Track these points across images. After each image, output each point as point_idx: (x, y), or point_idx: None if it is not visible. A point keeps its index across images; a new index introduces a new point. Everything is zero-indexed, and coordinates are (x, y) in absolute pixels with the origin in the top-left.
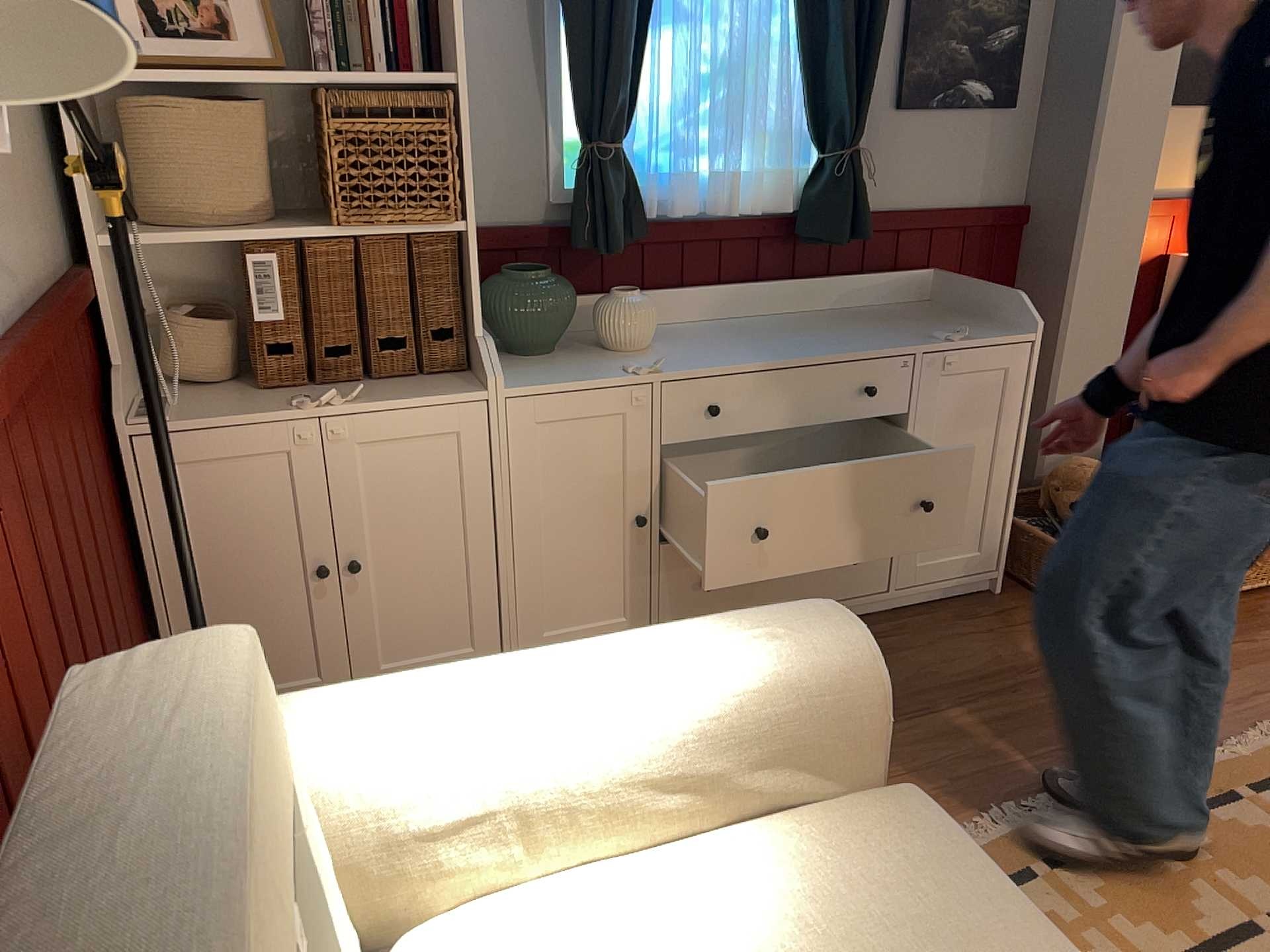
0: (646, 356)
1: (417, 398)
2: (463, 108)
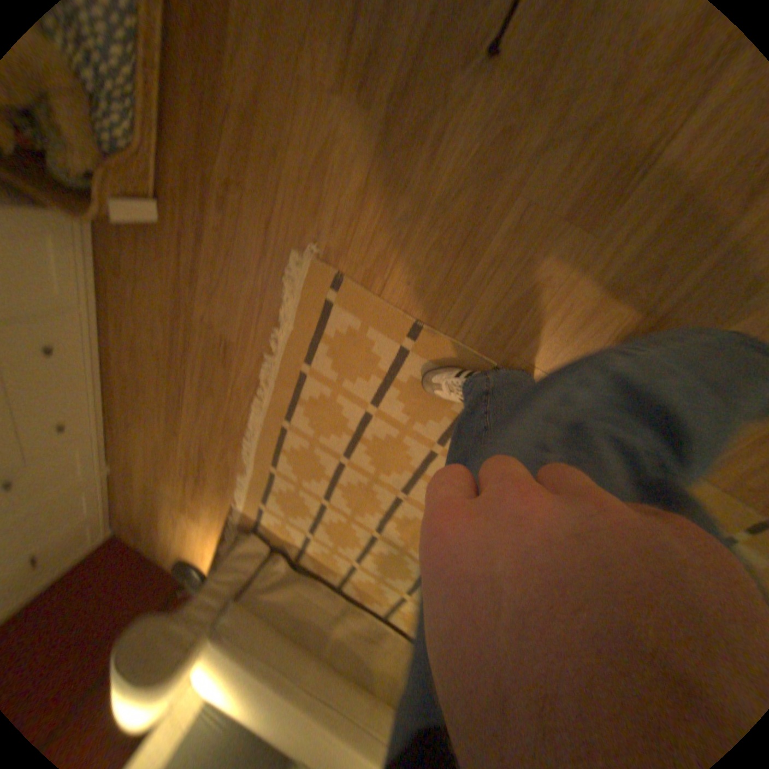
0: None
1: None
2: None
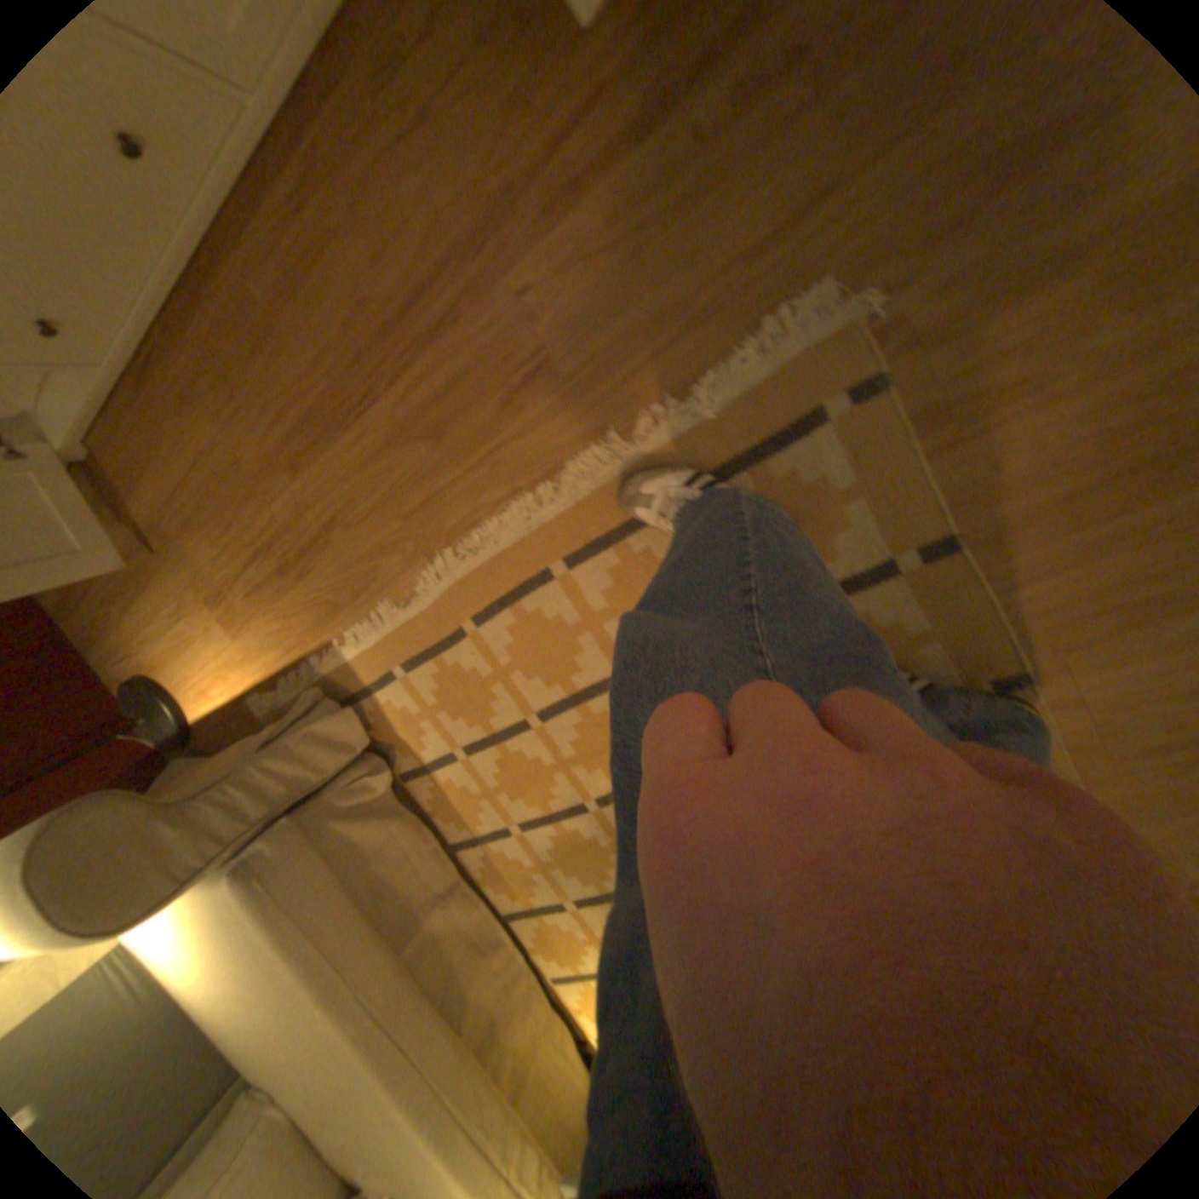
0: None
1: None
2: None
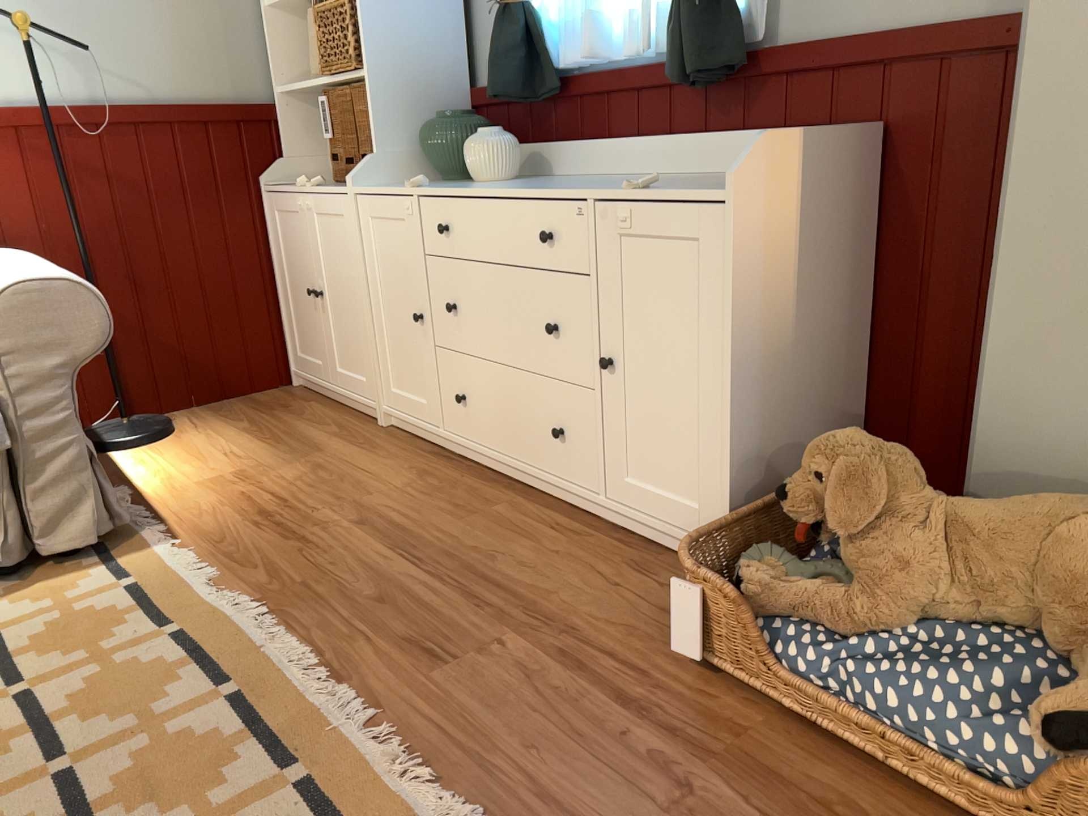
0: (469, 184)
1: (335, 190)
2: None
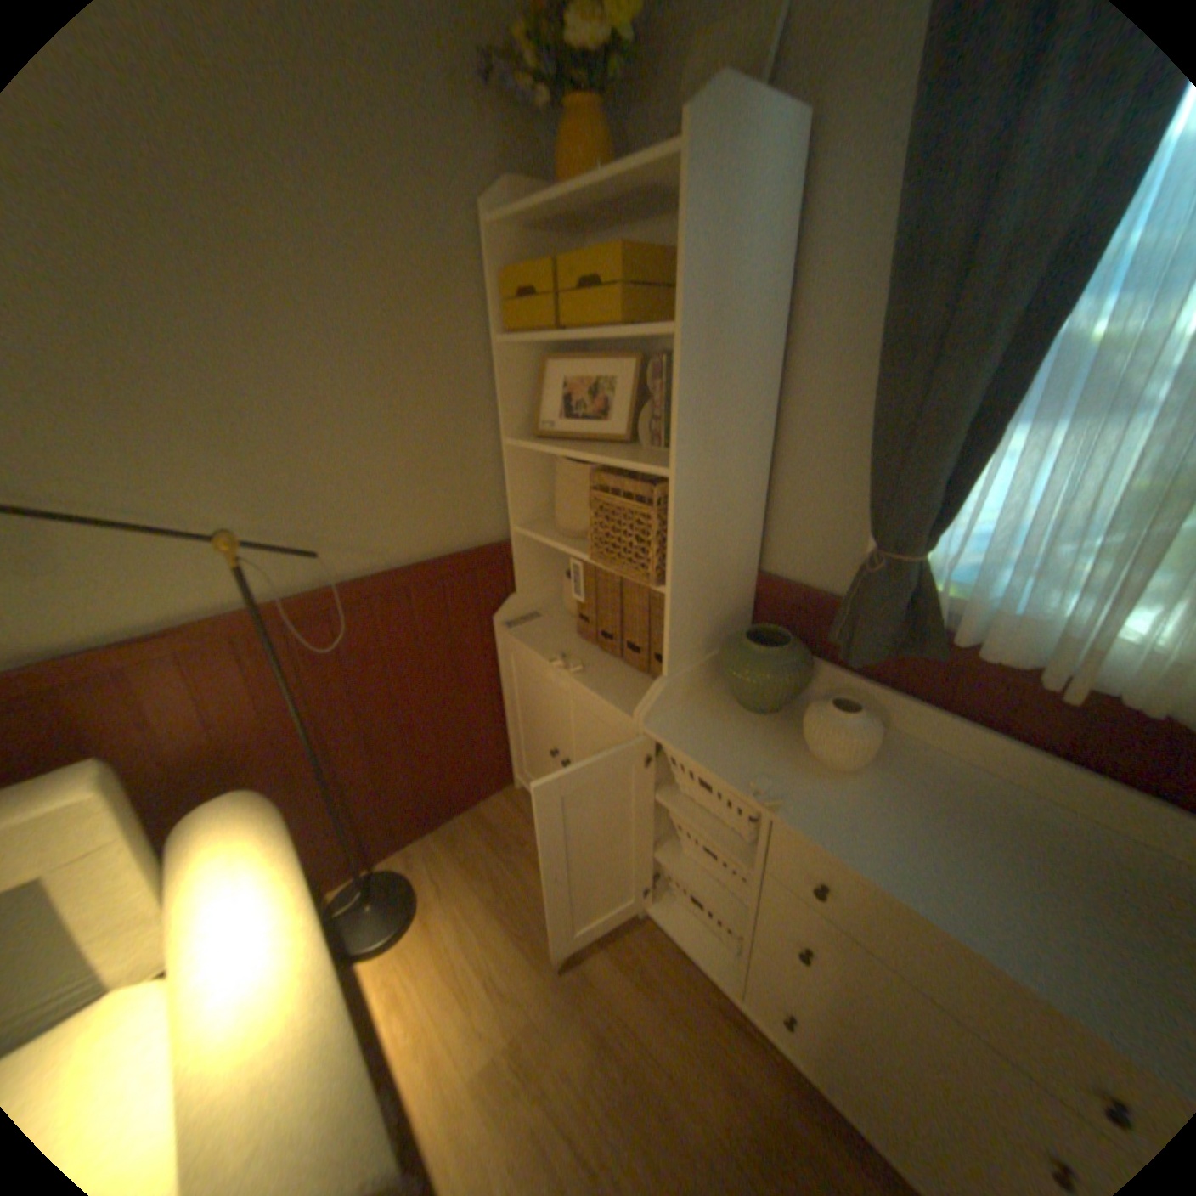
0: (825, 781)
1: (607, 694)
2: (676, 498)
